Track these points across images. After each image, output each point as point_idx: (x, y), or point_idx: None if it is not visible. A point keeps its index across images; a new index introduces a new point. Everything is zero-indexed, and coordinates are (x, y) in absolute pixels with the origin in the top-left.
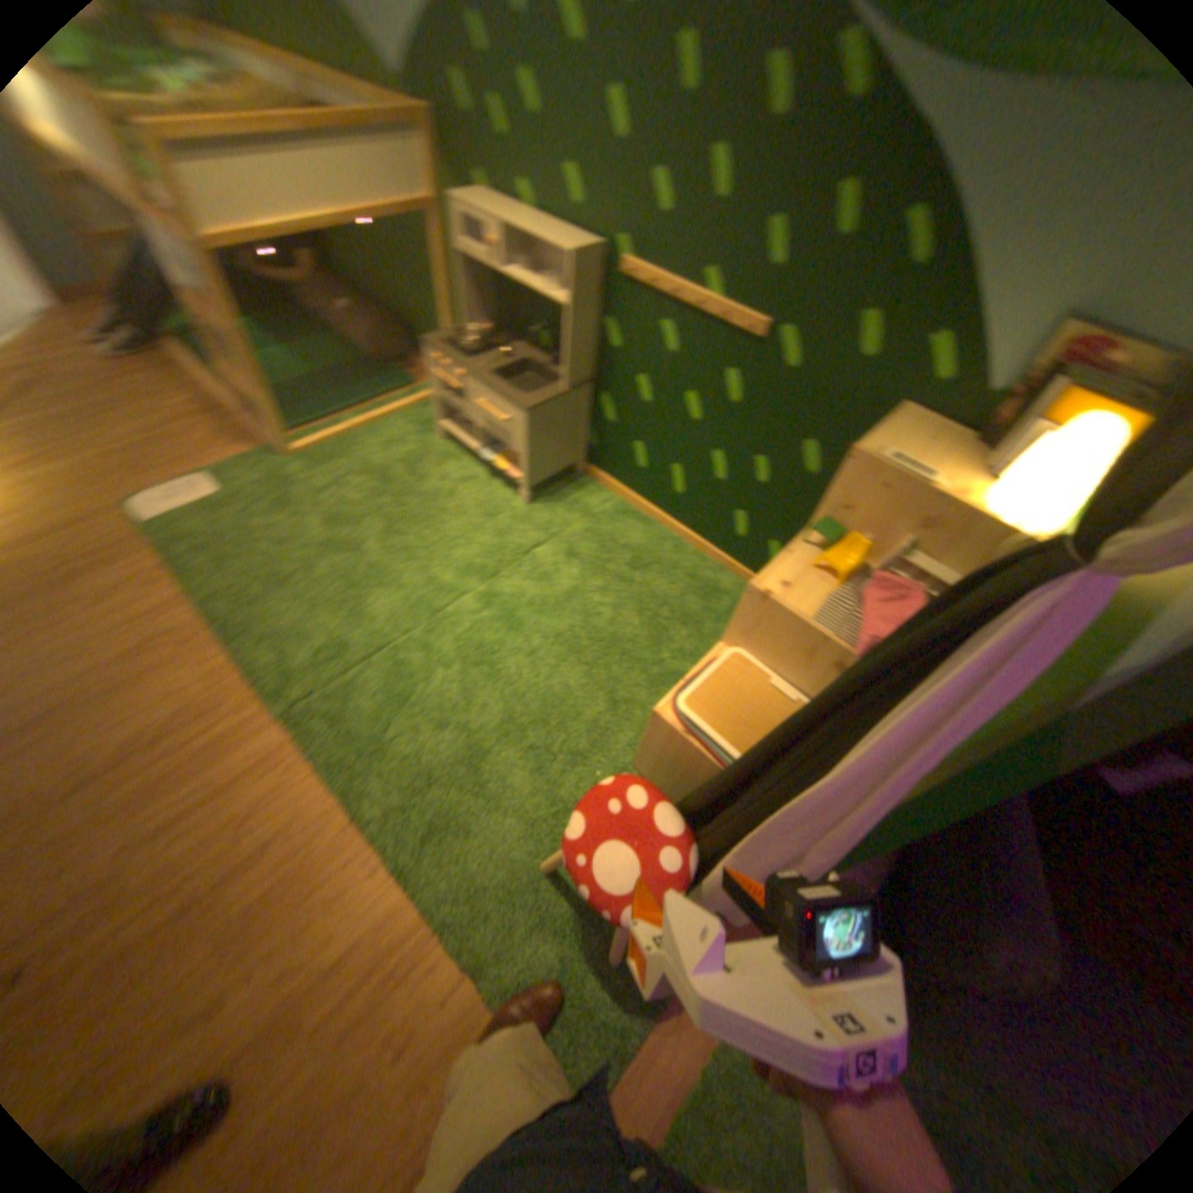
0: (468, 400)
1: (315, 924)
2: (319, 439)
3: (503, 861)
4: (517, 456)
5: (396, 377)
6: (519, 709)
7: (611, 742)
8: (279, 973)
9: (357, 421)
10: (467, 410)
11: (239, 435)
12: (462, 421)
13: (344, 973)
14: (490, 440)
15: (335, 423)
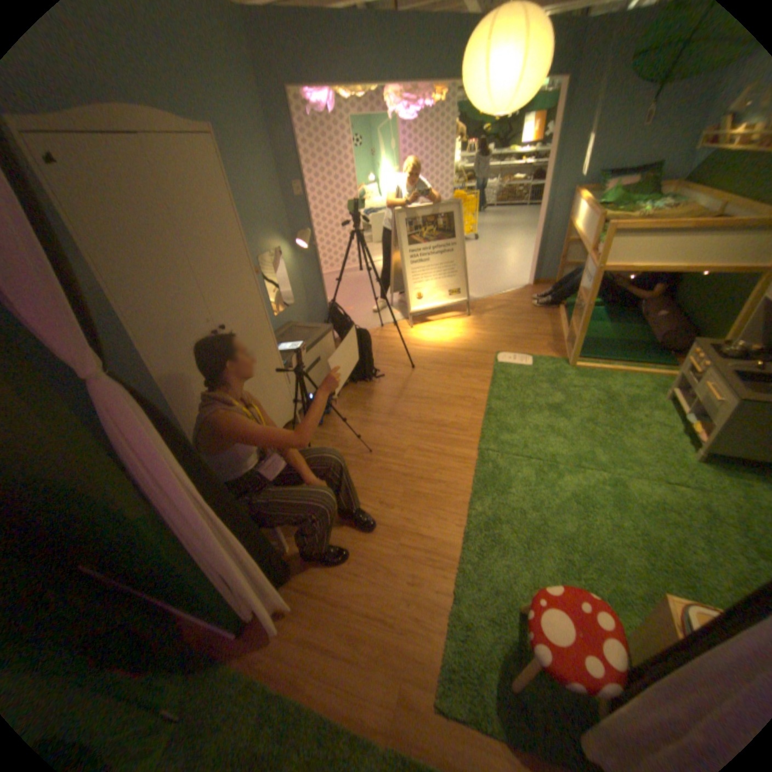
0: (706, 383)
1: (431, 519)
2: (595, 367)
3: (509, 584)
4: (715, 427)
5: (670, 359)
6: (583, 543)
7: (627, 615)
8: (410, 519)
9: (623, 368)
10: (700, 388)
11: (560, 350)
12: (692, 394)
13: (424, 542)
14: (705, 414)
15: (610, 364)
